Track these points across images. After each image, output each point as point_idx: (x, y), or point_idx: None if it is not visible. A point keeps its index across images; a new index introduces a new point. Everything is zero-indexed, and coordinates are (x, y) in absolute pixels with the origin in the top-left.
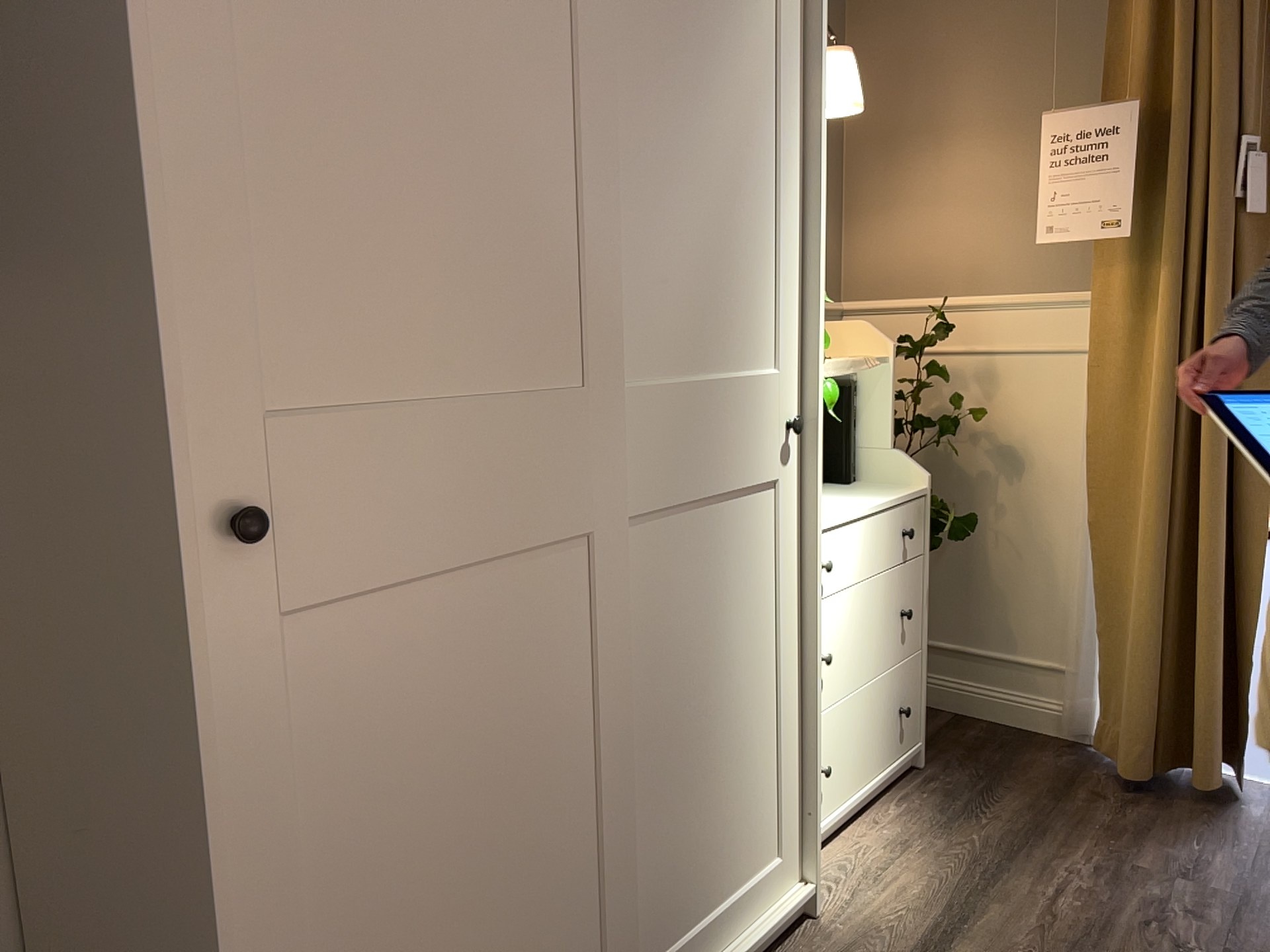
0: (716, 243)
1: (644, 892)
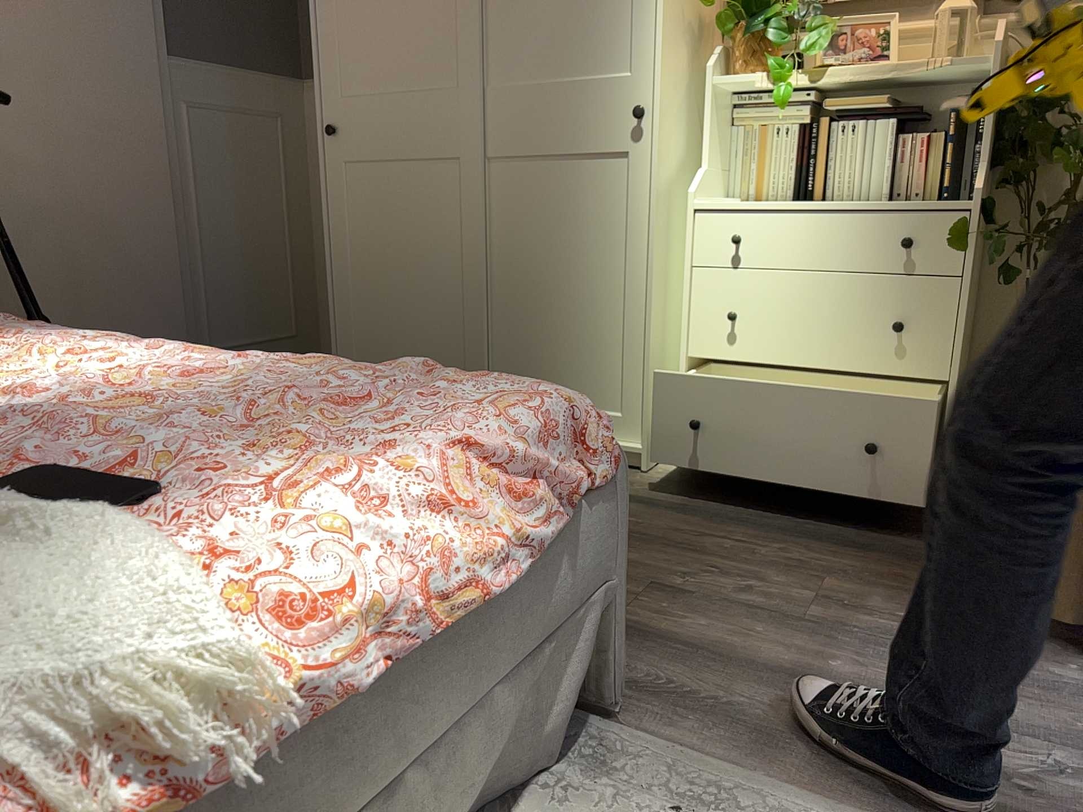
0: None
1: (505, 358)
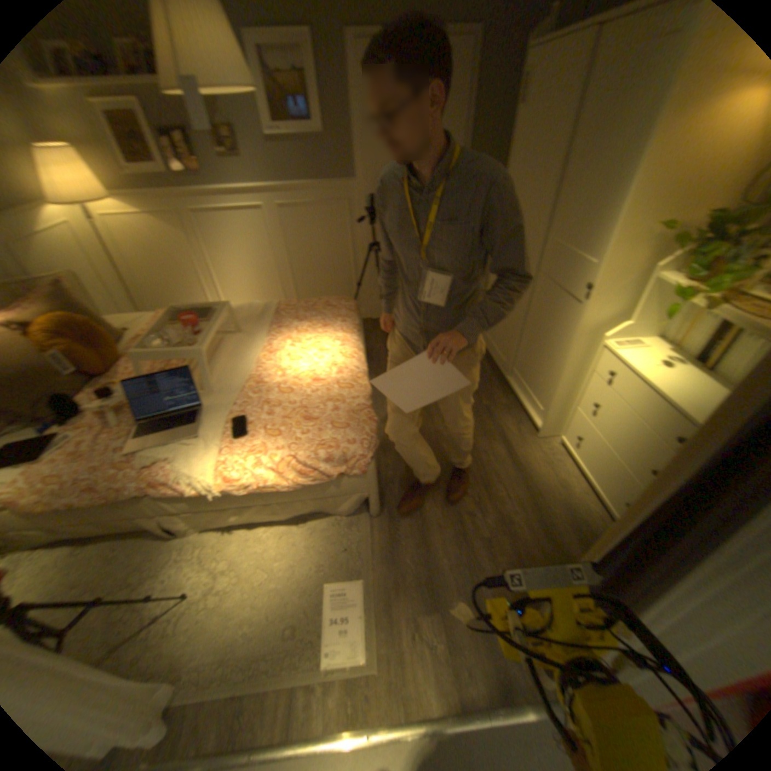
0: (590, 202)
1: (521, 357)
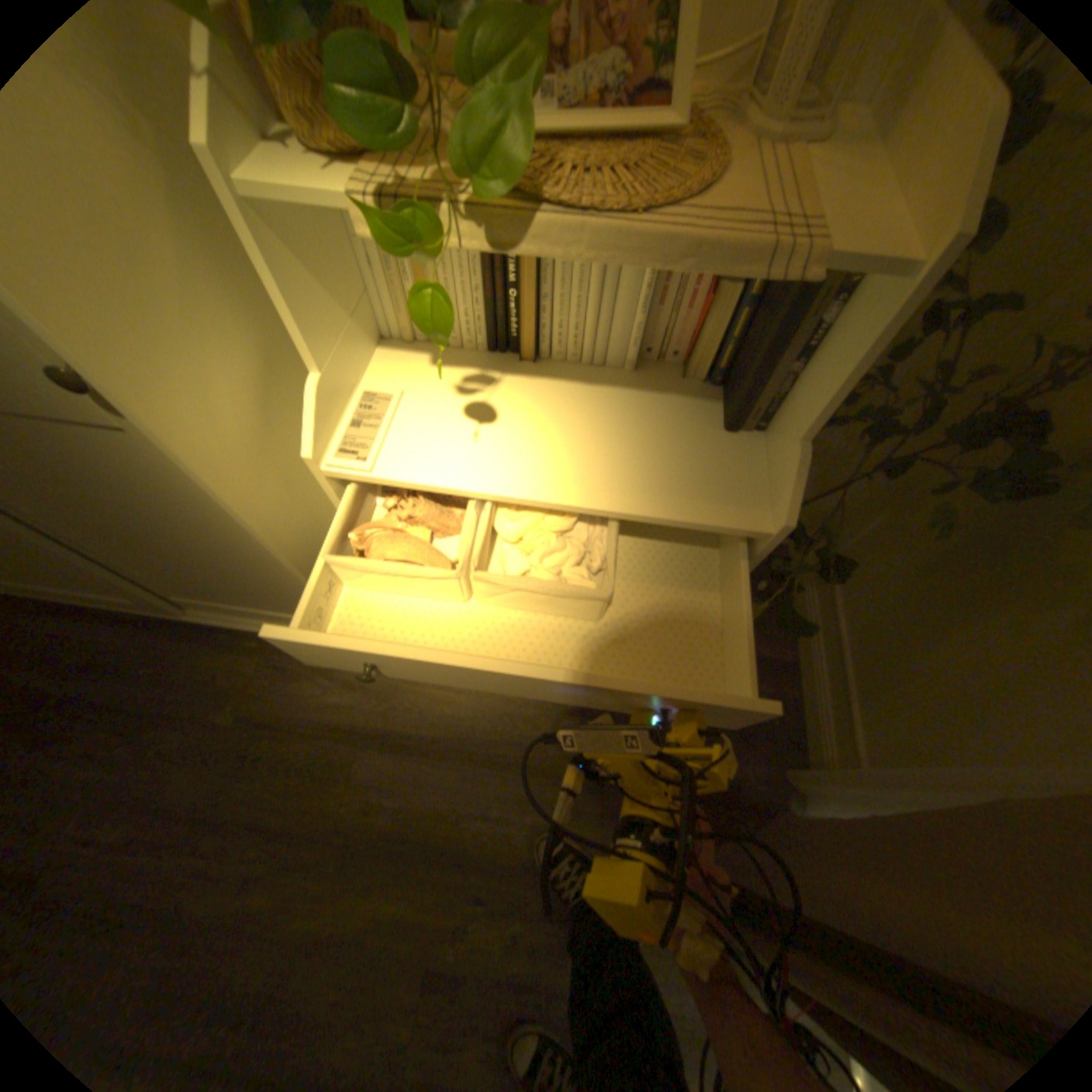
0: None
1: (153, 579)
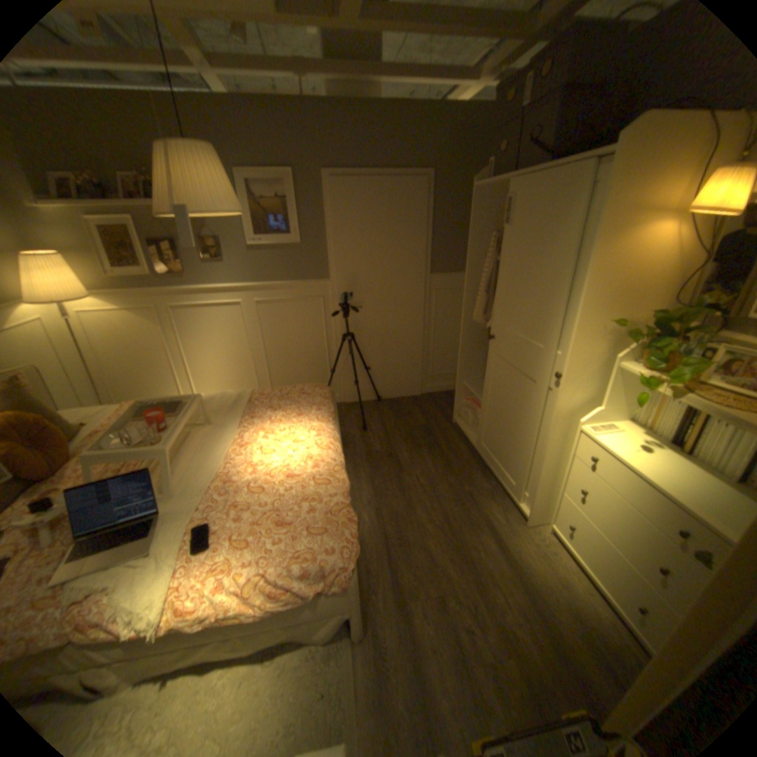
0: (546, 302)
1: (498, 440)
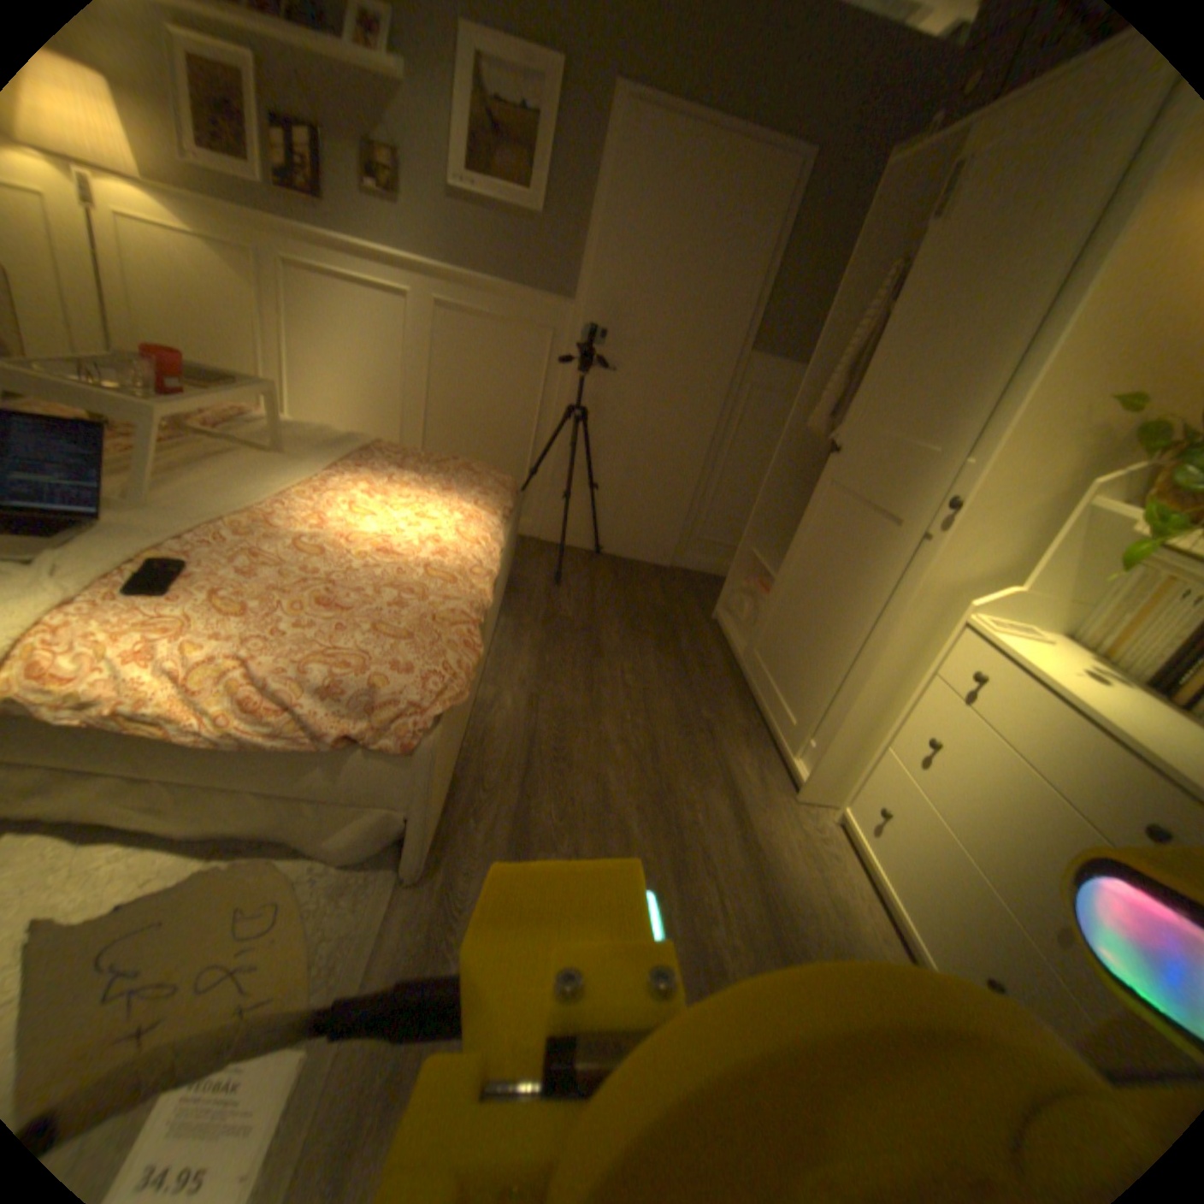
0: (973, 365)
1: (787, 645)
